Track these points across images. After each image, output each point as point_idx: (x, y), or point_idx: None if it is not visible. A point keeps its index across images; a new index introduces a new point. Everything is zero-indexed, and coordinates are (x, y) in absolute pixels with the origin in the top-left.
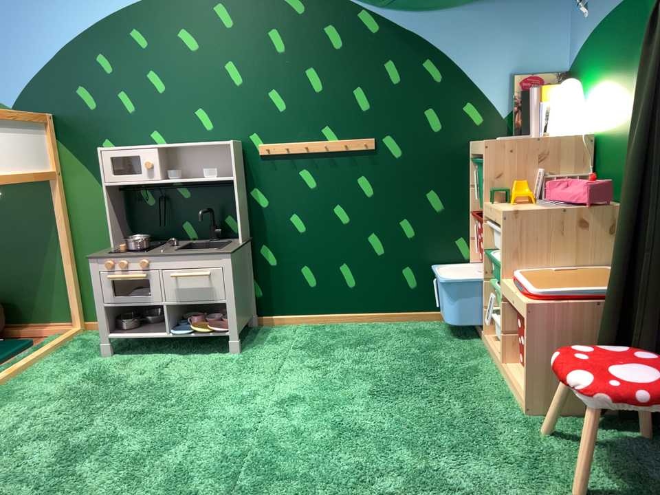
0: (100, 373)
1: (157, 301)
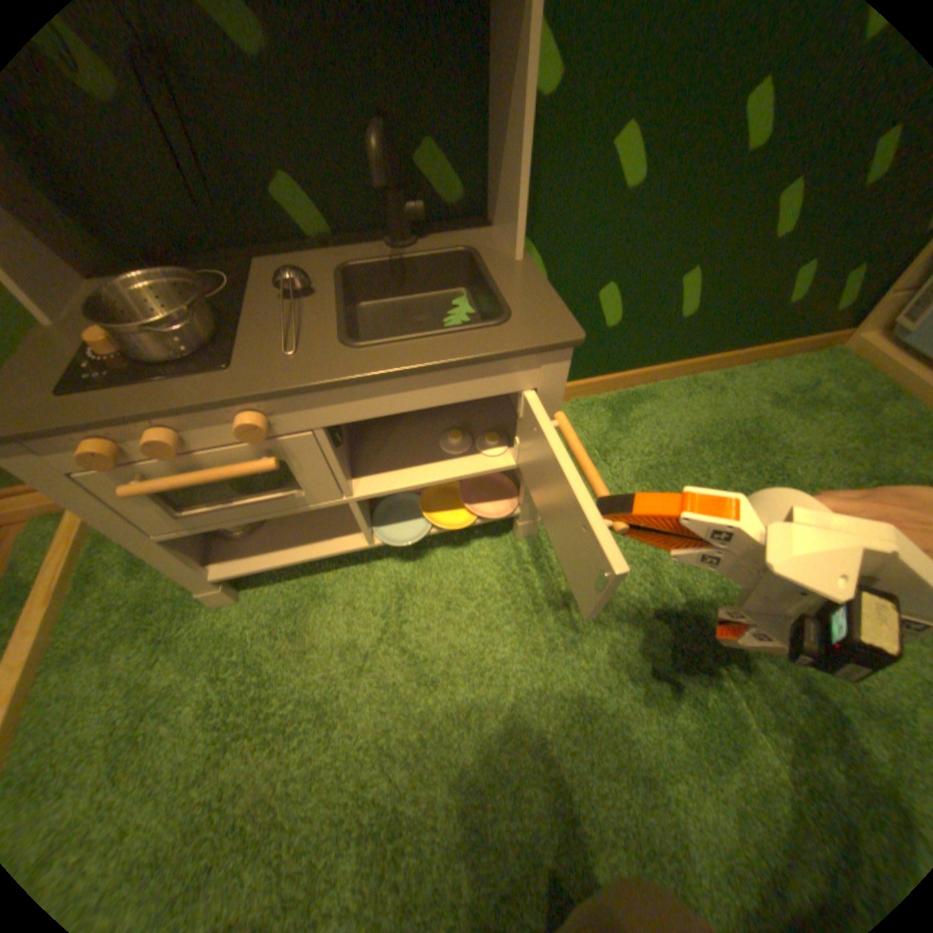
0: (251, 685)
1: (331, 499)
